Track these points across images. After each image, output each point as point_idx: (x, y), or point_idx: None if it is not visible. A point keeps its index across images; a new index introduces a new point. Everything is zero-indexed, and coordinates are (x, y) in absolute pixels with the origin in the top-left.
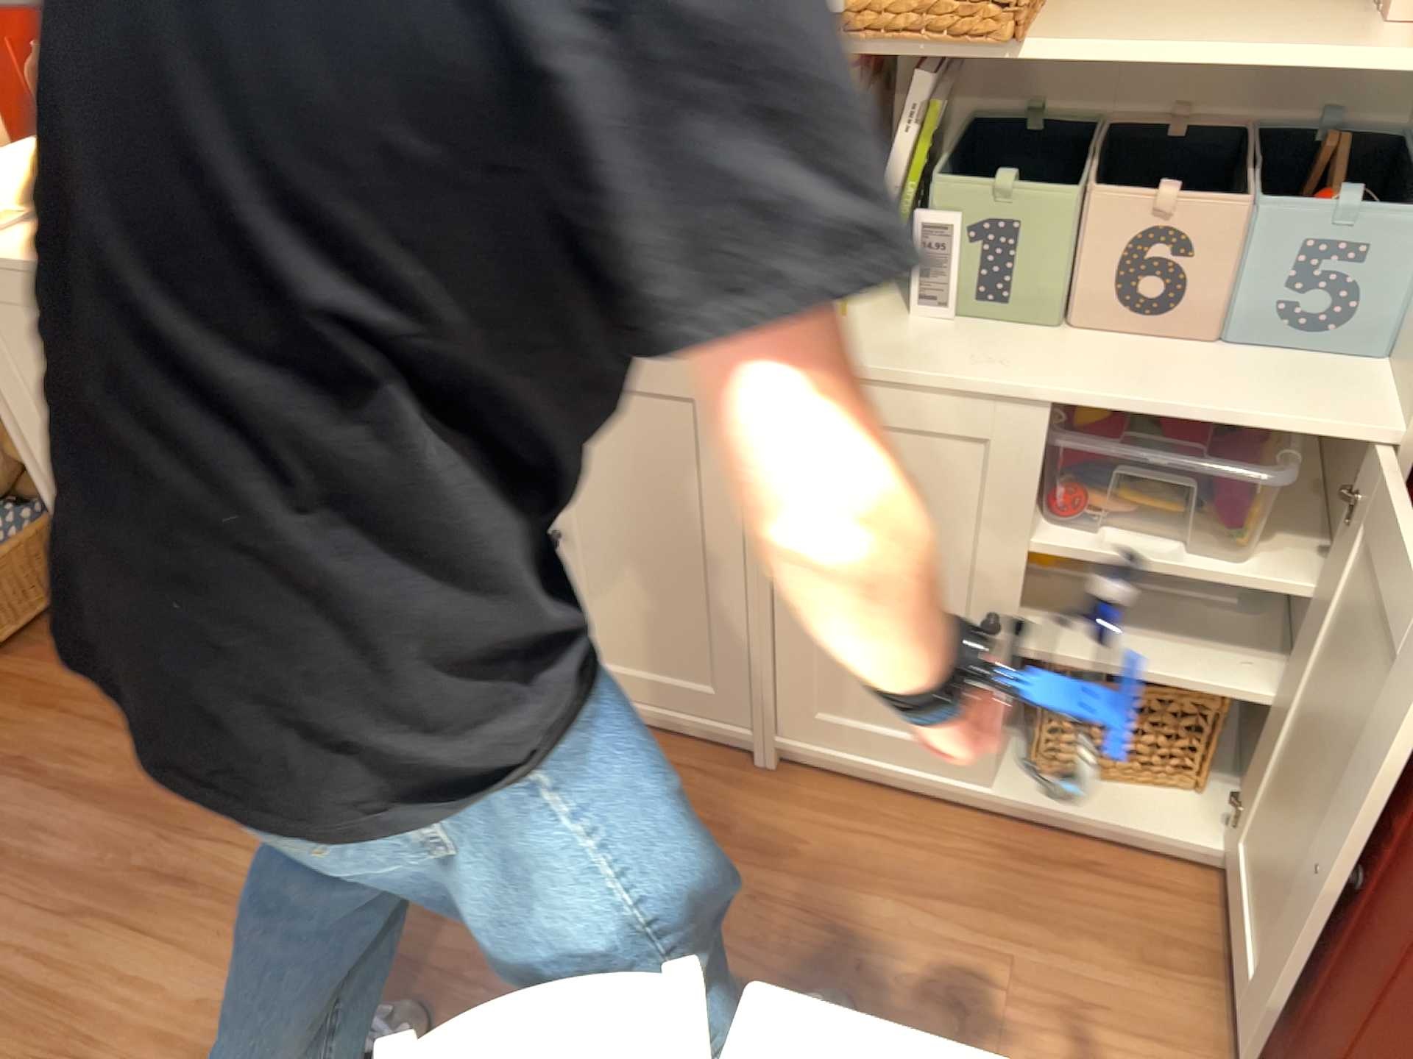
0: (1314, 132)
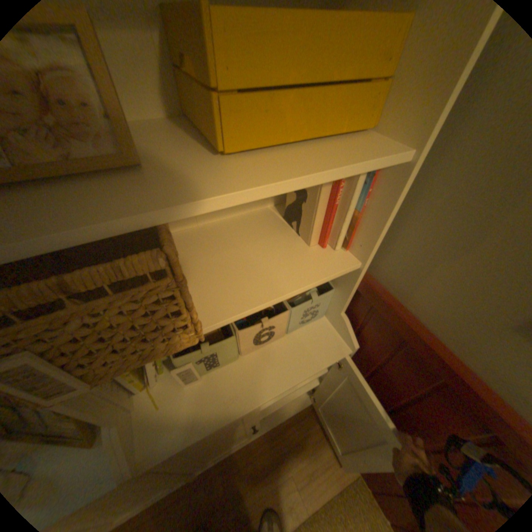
0: None
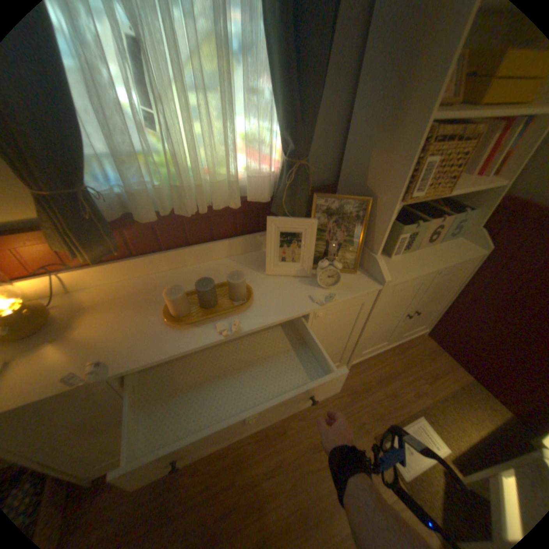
0: None
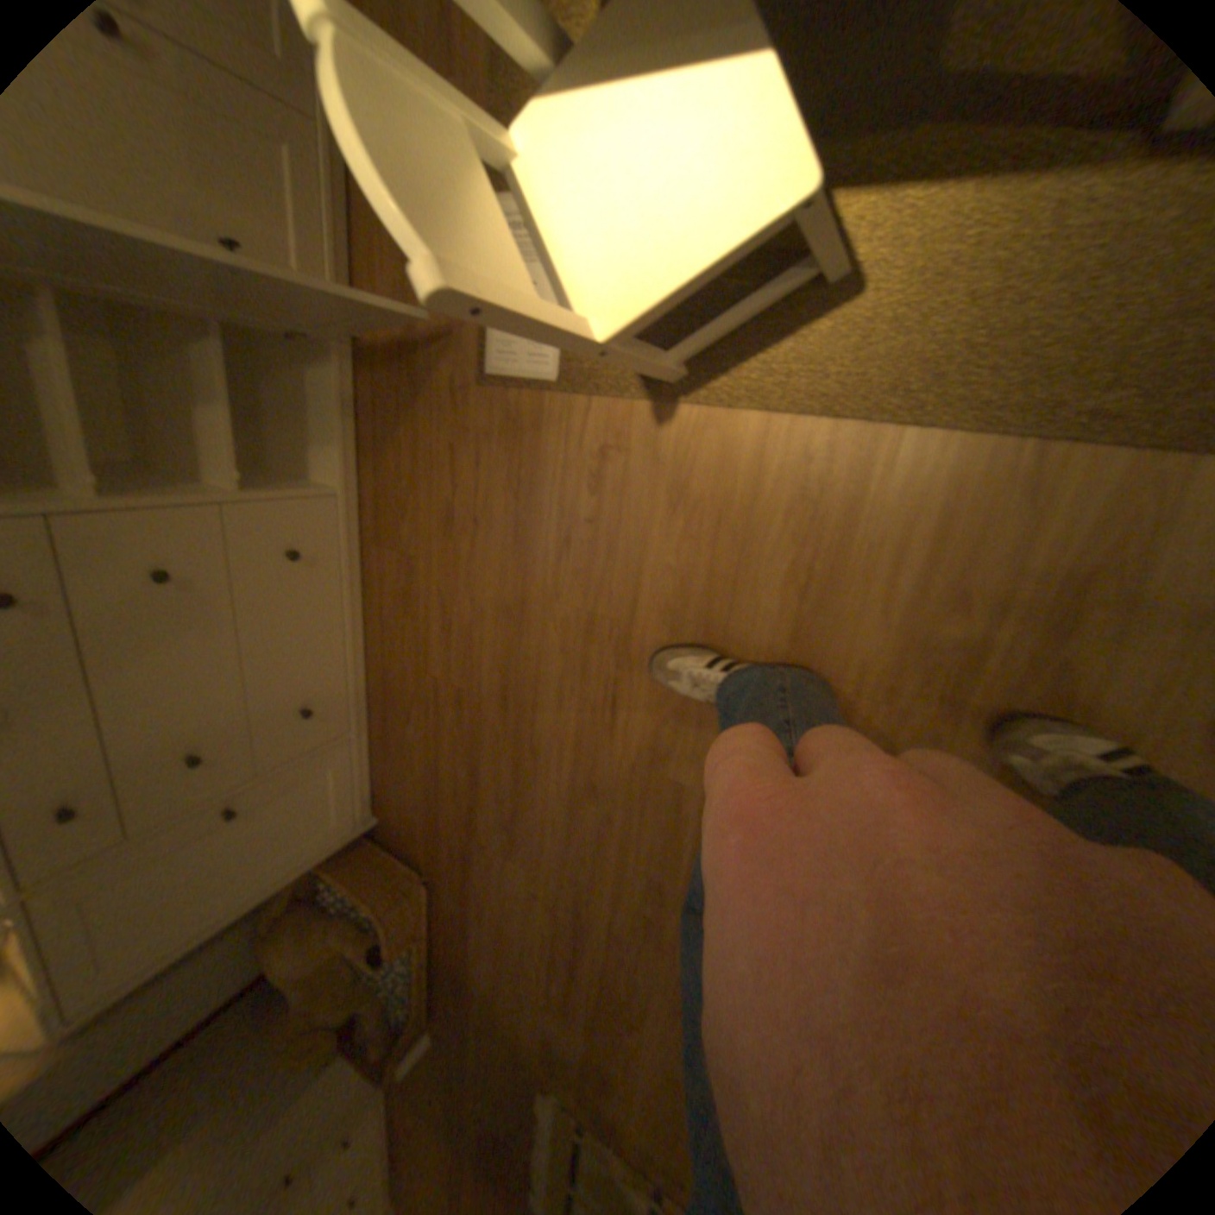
0: None
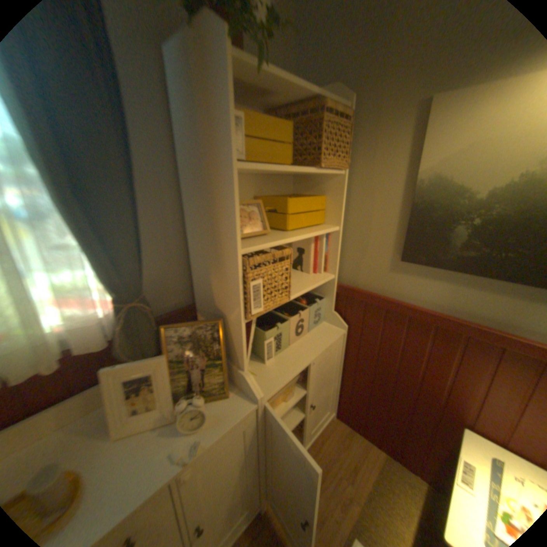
0: None
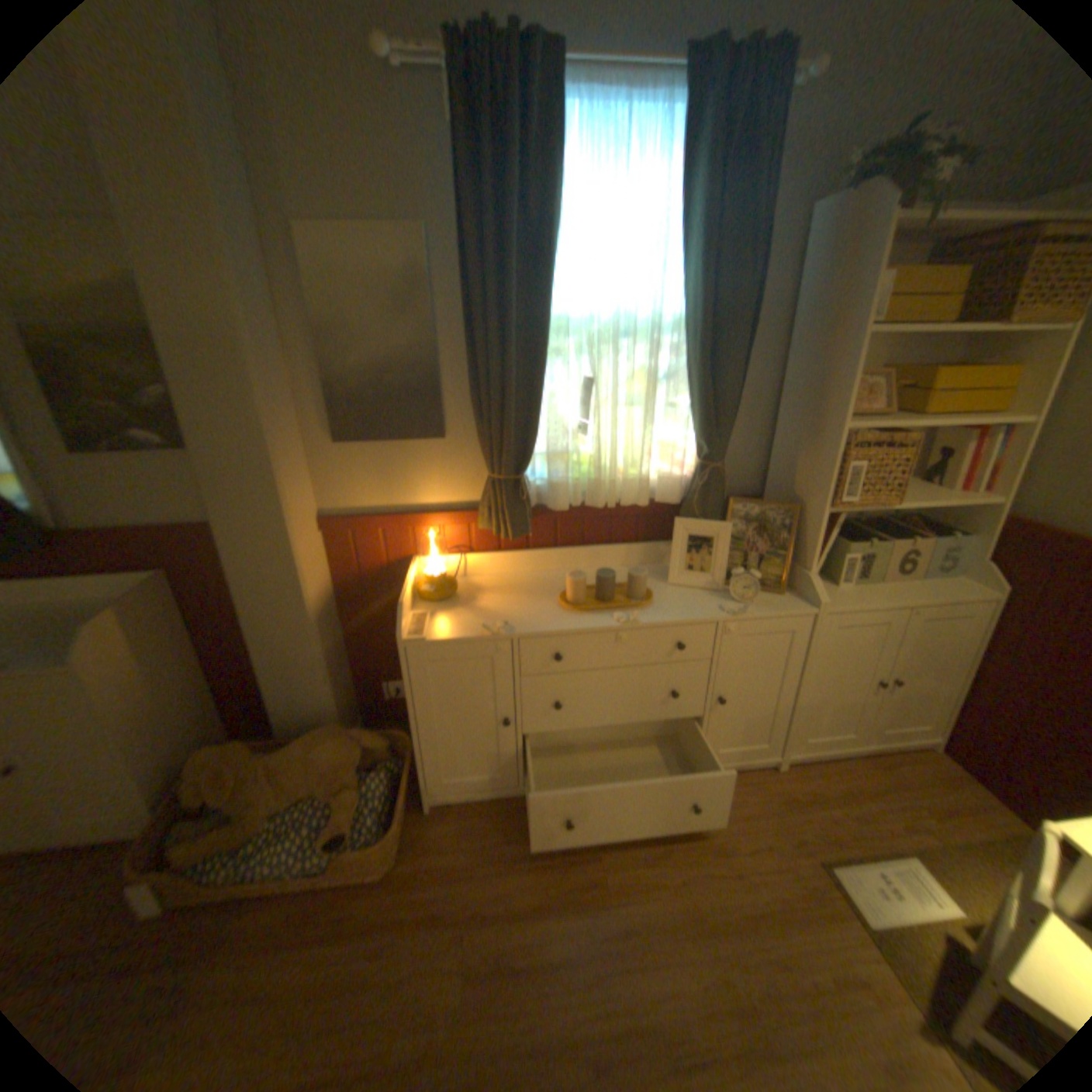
0: (900, 513)
